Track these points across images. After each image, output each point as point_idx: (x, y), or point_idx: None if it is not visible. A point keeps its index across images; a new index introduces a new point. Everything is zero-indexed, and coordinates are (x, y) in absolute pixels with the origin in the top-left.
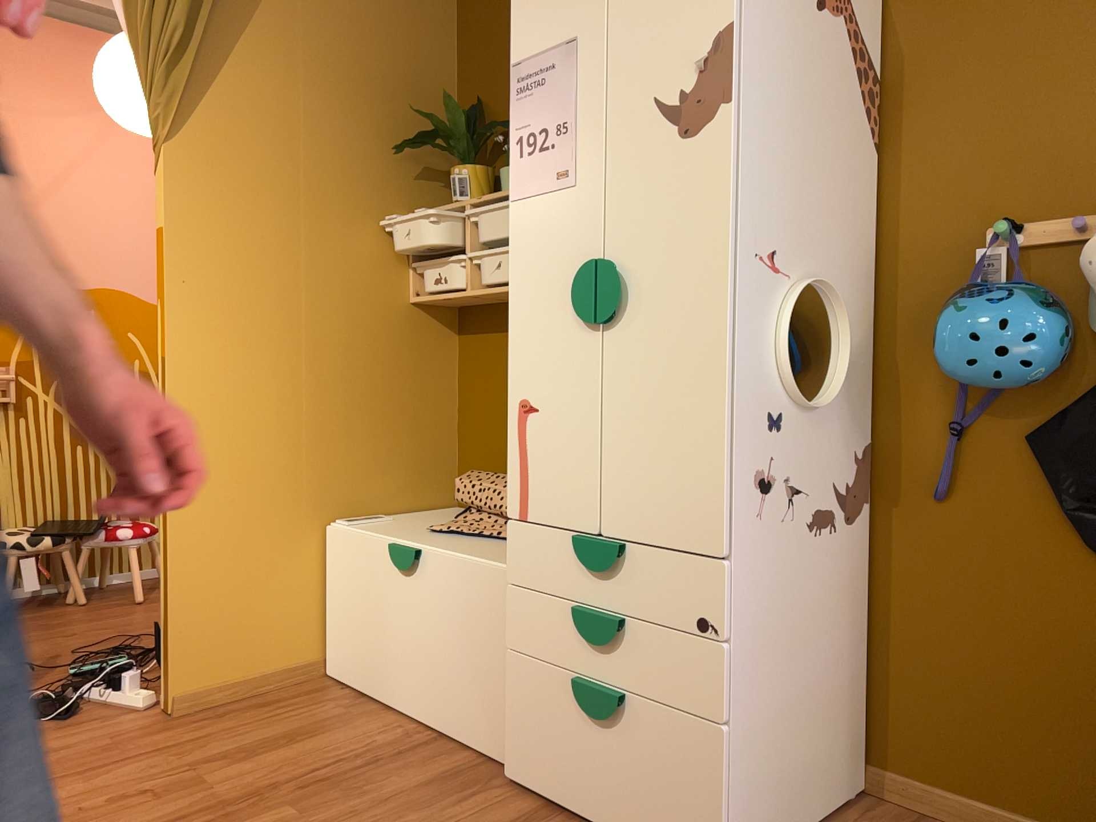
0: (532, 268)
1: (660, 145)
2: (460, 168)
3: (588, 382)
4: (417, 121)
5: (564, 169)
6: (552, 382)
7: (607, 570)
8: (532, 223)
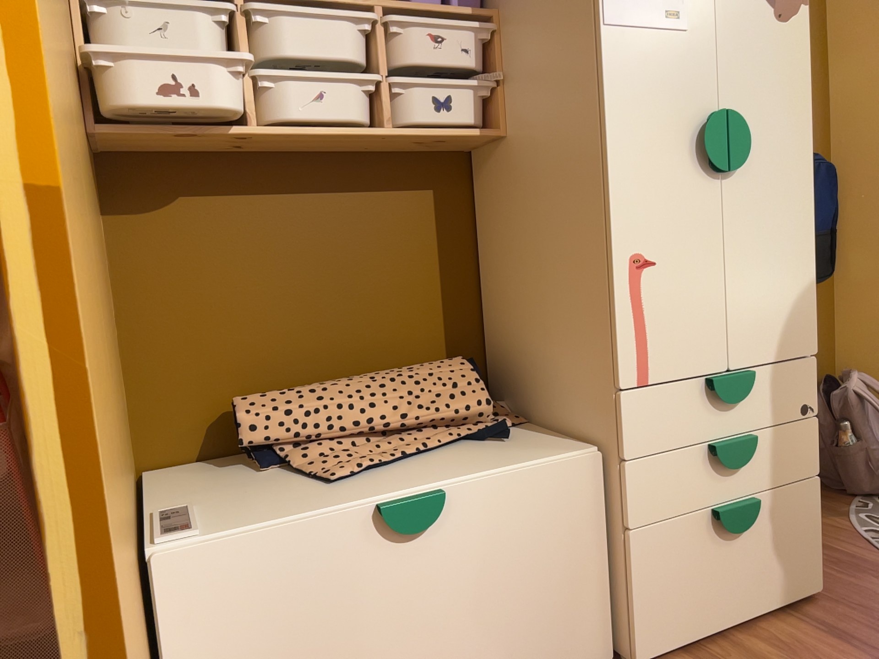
0: (638, 109)
1: (761, 20)
2: None
3: (710, 229)
4: None
5: (674, 11)
6: (673, 232)
7: (746, 396)
8: (635, 59)
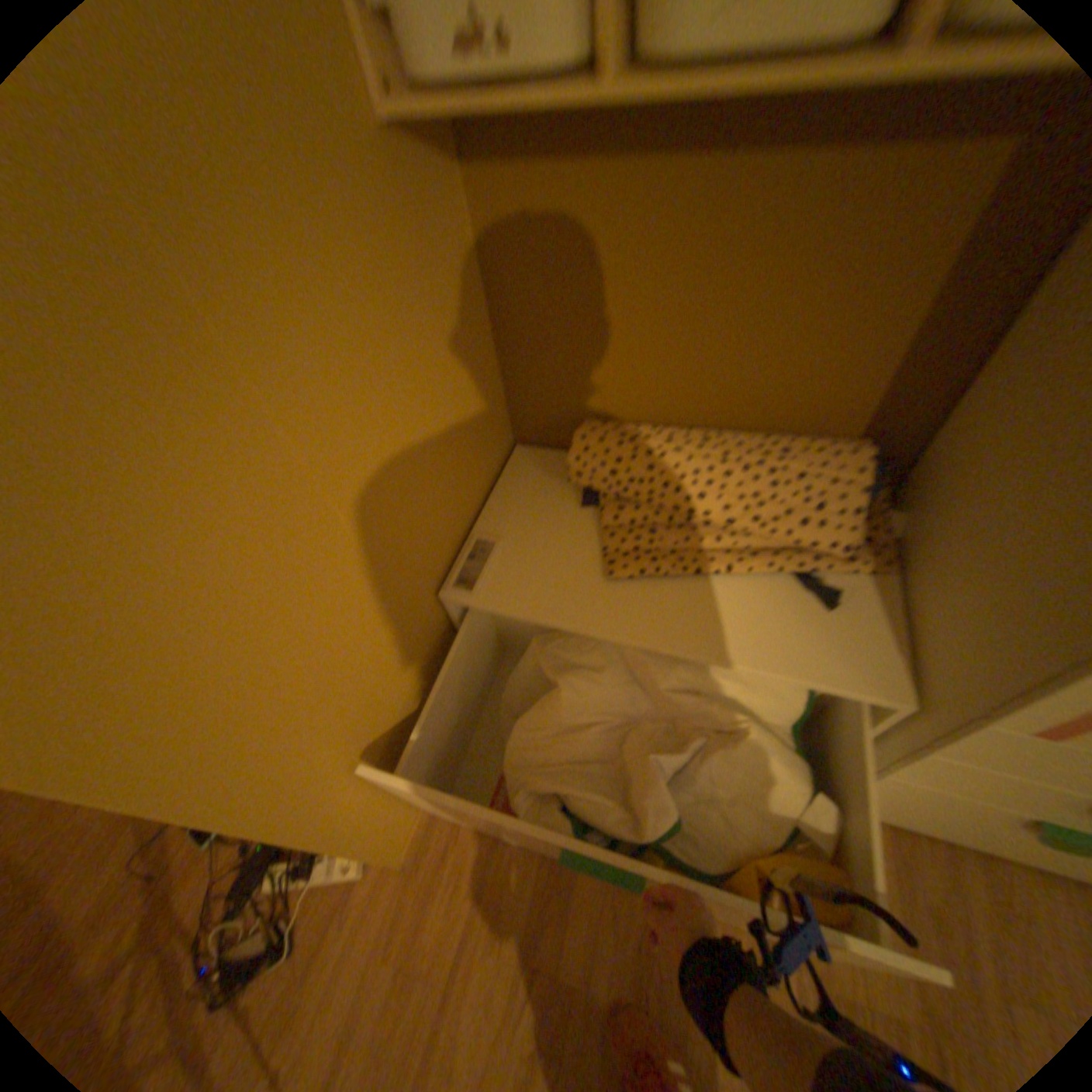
0: None
1: None
2: None
3: None
4: None
5: None
6: None
7: None
8: None
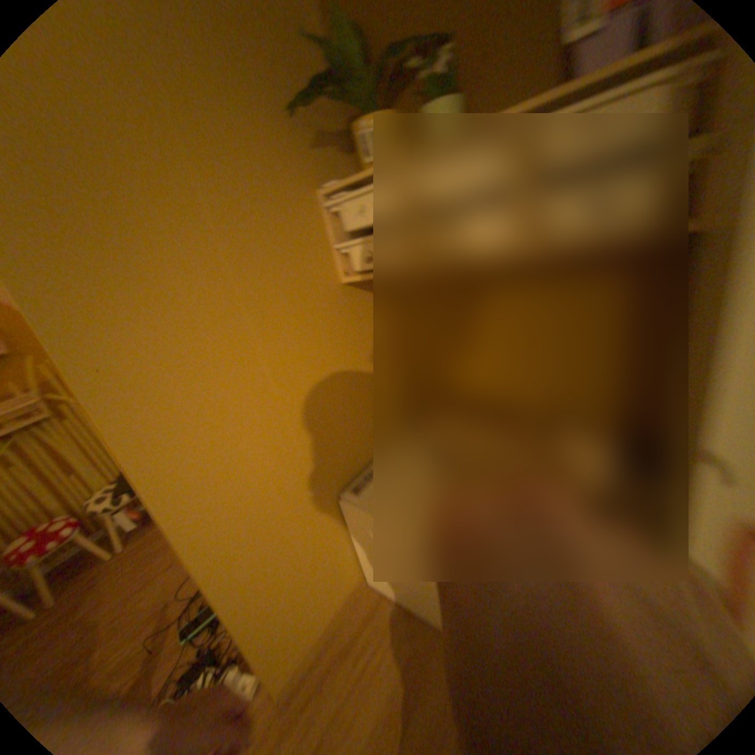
0: None
1: None
2: (366, 118)
3: None
4: (293, 67)
5: None
6: None
7: None
8: None
